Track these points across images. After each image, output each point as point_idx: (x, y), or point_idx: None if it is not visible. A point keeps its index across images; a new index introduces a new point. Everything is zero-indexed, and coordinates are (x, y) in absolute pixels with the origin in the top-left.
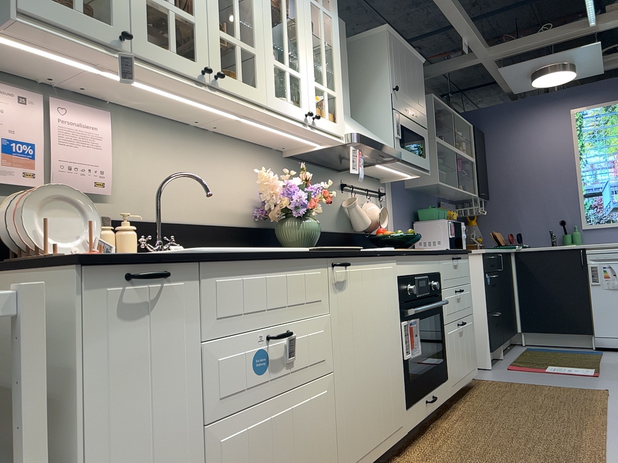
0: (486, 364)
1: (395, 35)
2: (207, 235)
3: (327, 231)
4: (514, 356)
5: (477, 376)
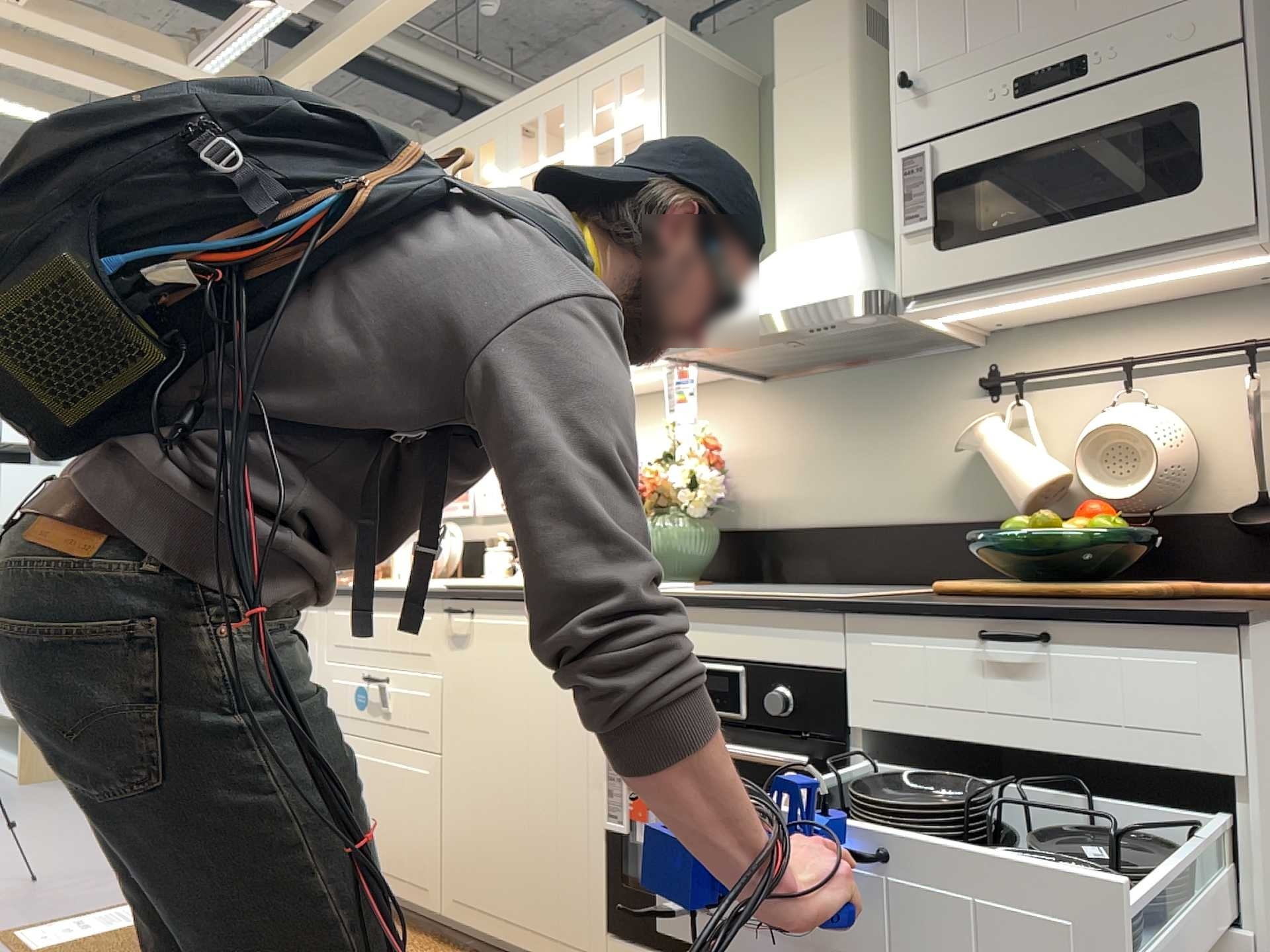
0: None
1: None
2: None
3: (900, 521)
4: None
5: None
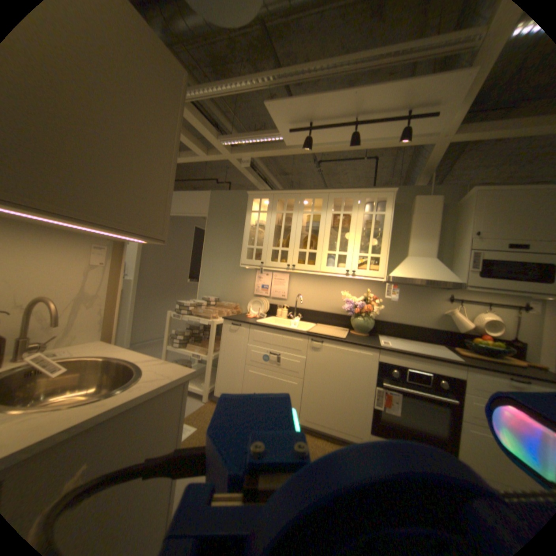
0: None
1: (492, 188)
2: (321, 315)
3: (420, 326)
4: None
5: None
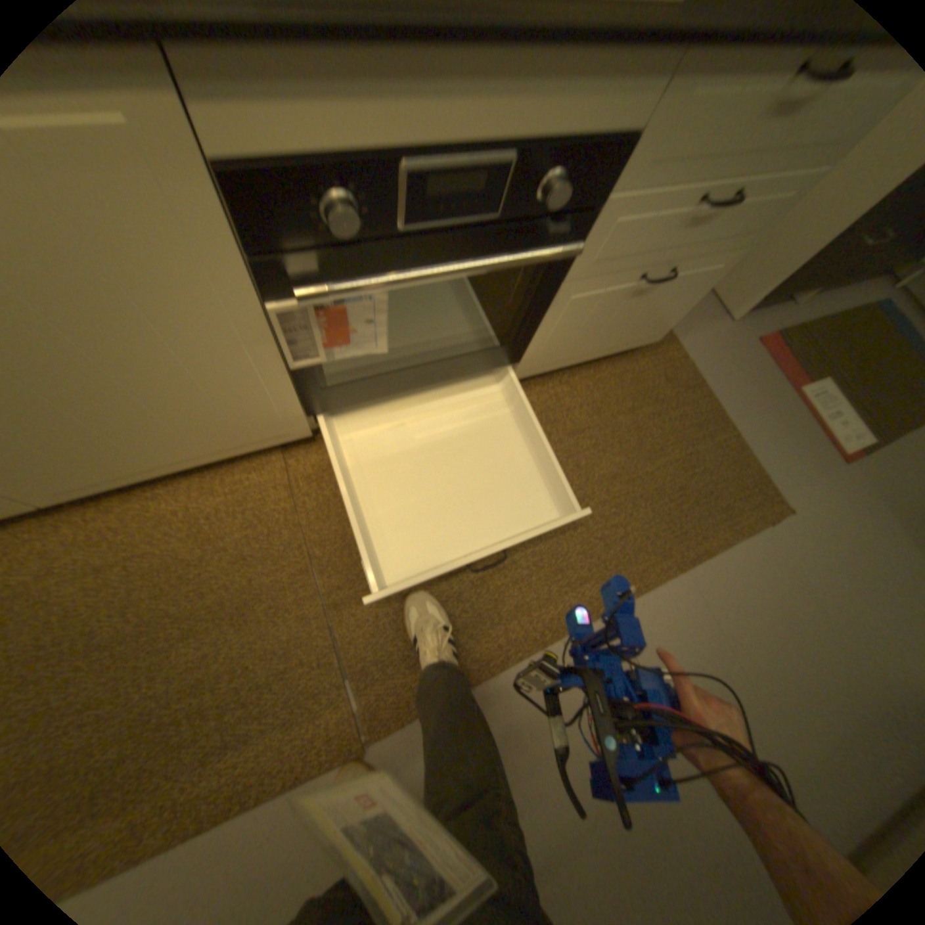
0: (747, 301)
1: None
2: None
3: None
4: (826, 308)
5: (688, 321)
